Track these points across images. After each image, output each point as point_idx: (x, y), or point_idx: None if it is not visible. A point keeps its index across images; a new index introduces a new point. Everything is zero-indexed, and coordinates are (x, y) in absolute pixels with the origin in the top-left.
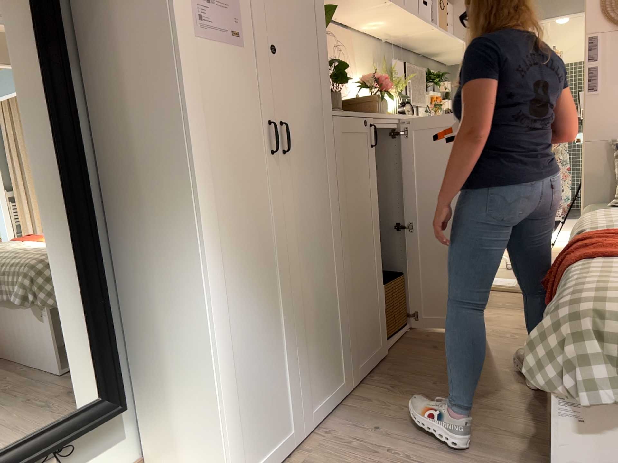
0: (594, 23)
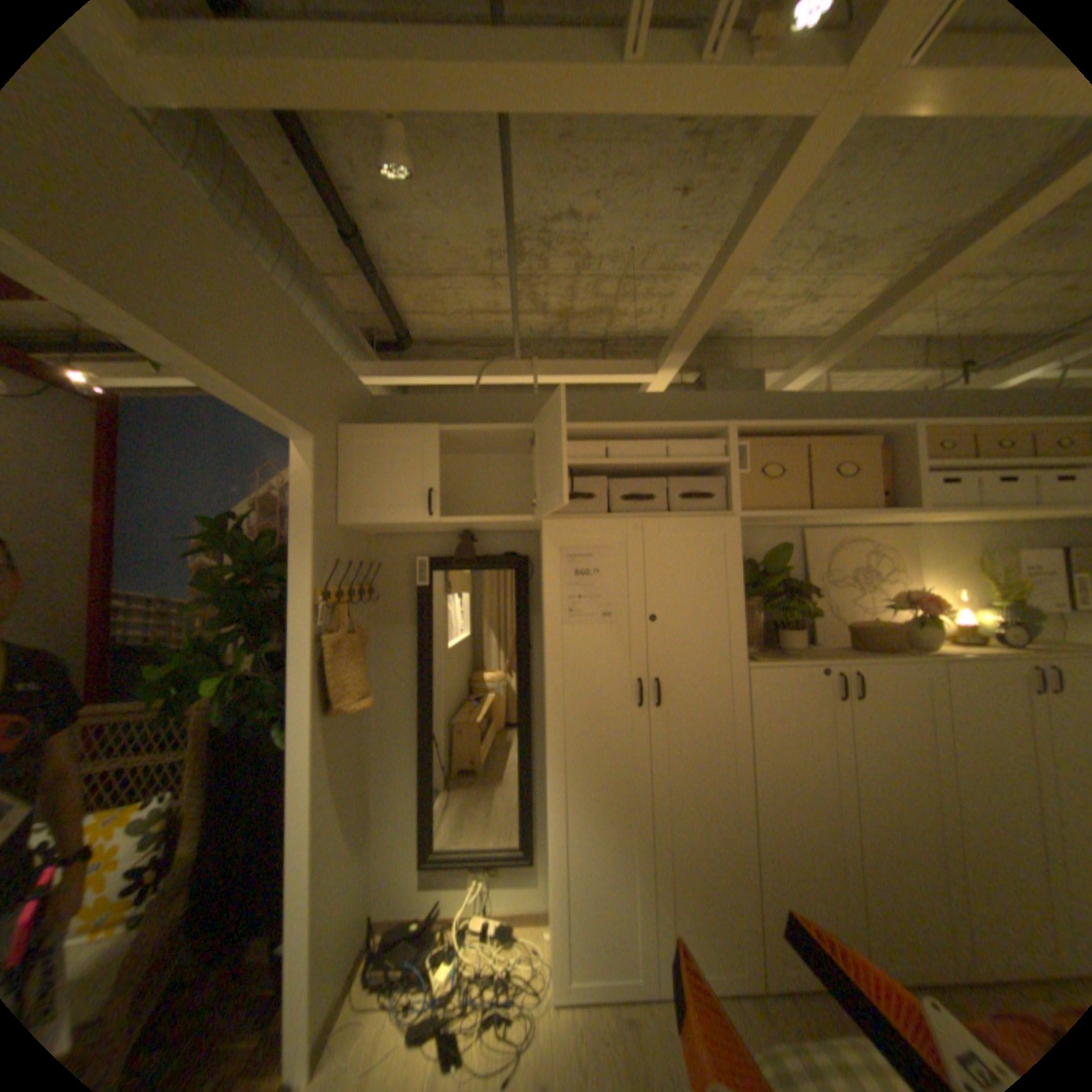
0: None
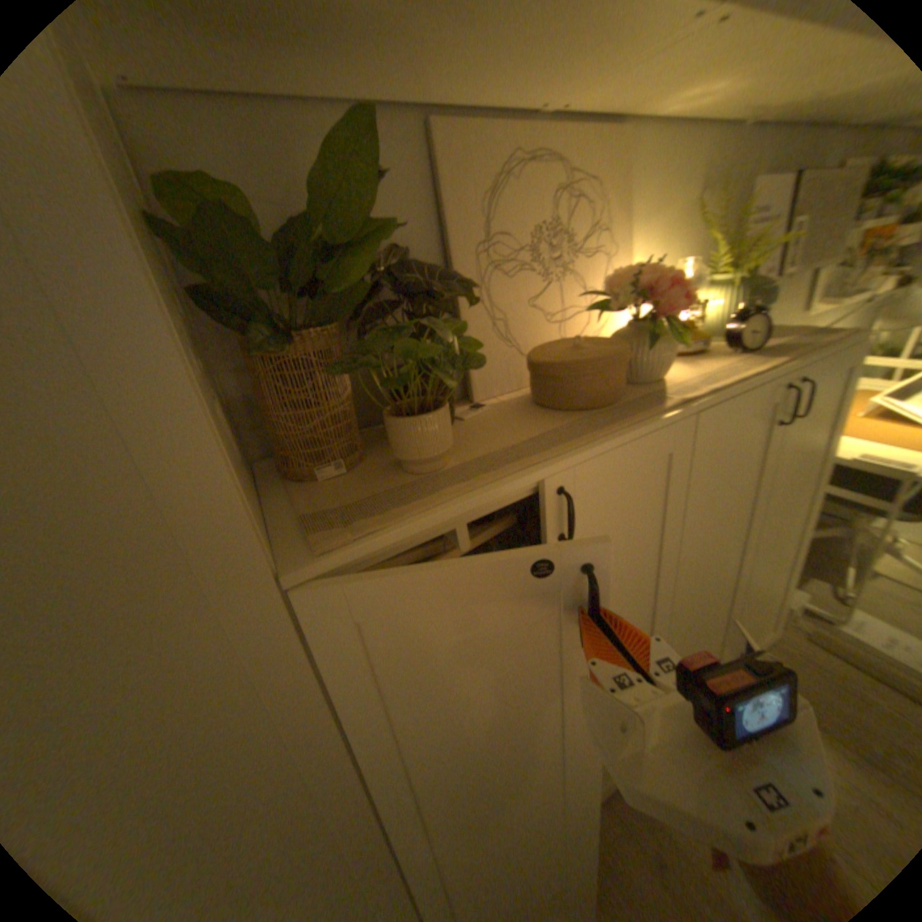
0: None
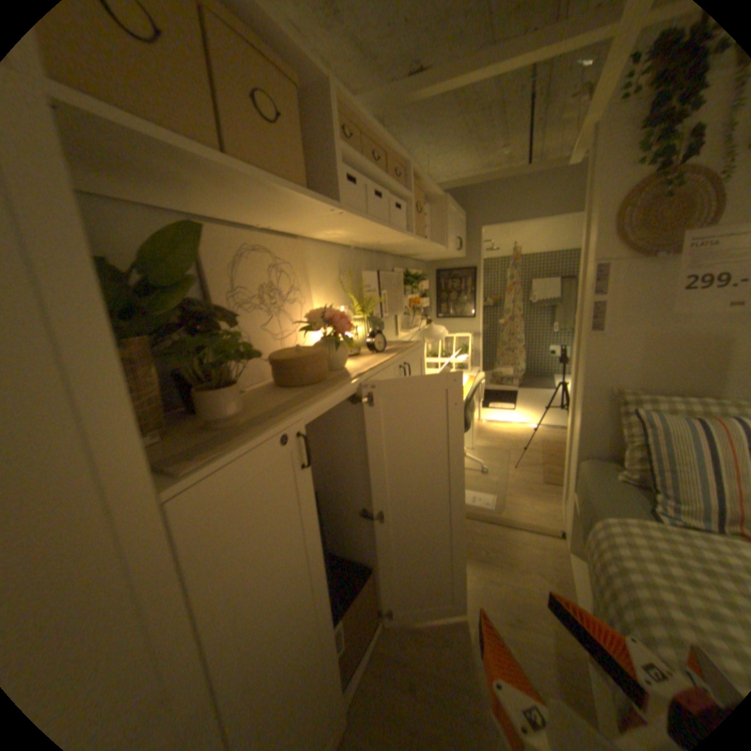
0: (609, 247)
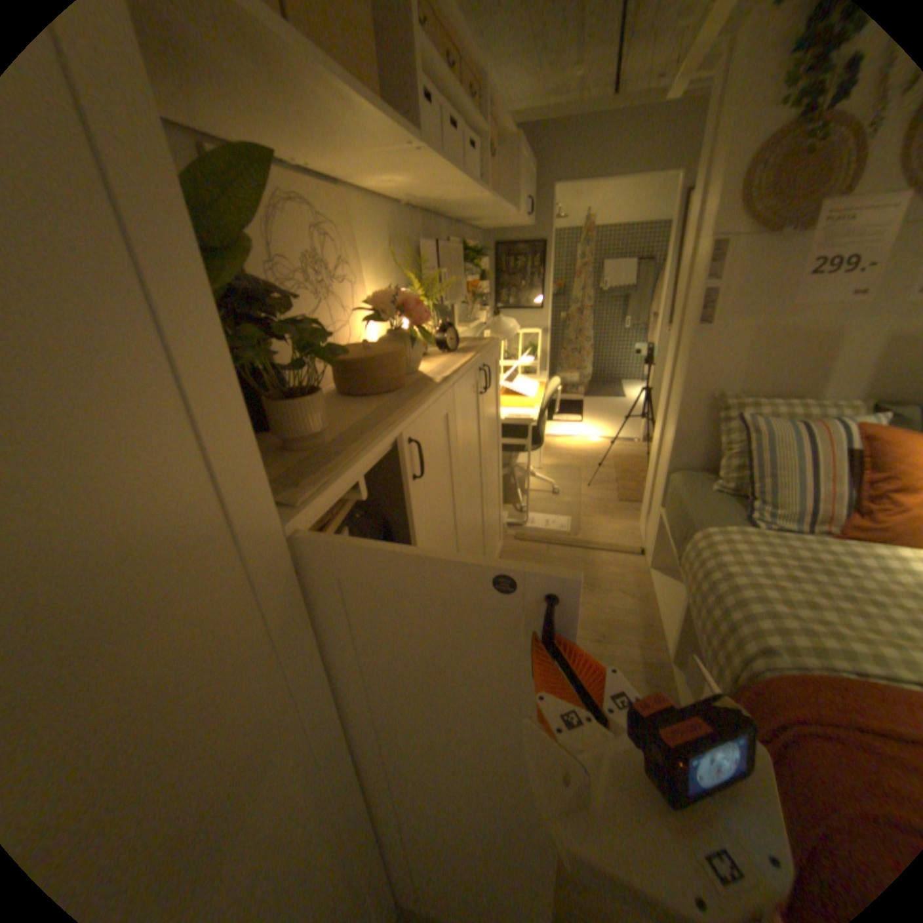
0: (731, 218)
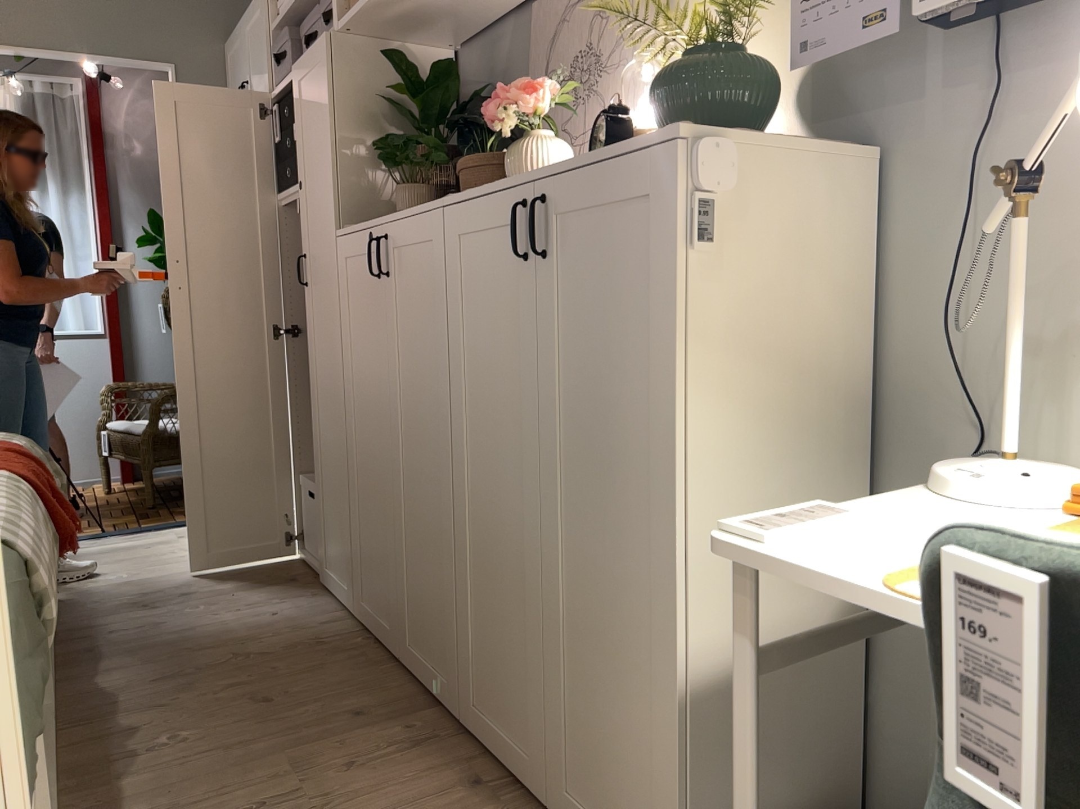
0: None
